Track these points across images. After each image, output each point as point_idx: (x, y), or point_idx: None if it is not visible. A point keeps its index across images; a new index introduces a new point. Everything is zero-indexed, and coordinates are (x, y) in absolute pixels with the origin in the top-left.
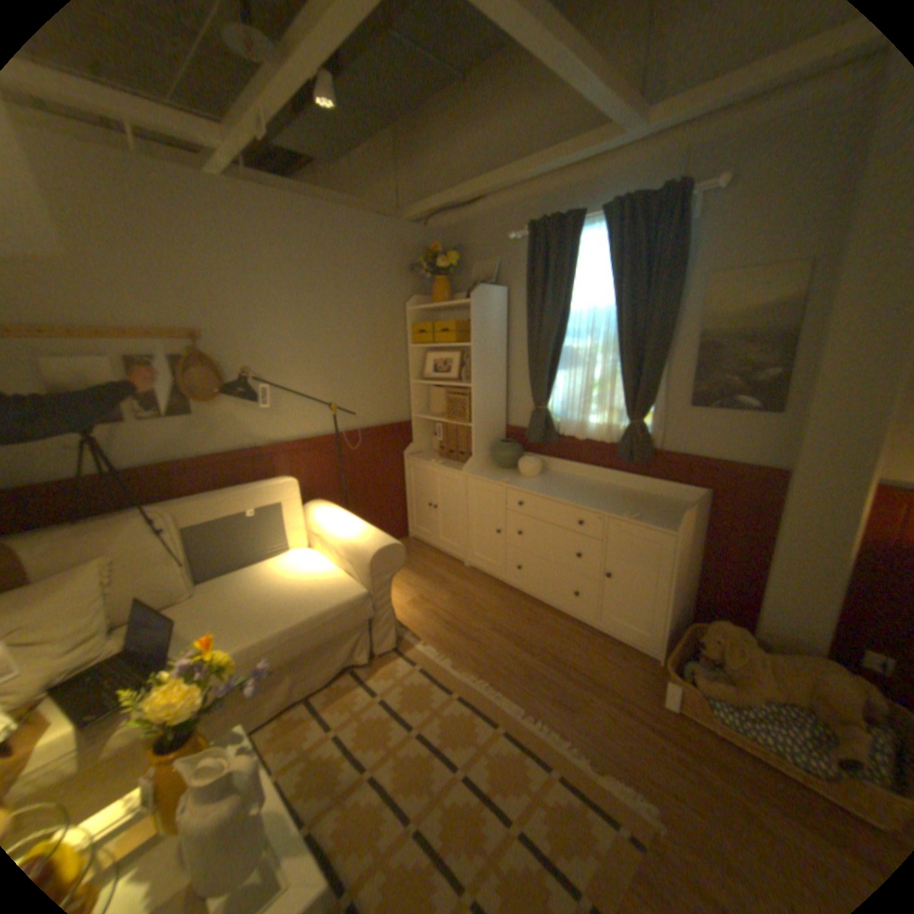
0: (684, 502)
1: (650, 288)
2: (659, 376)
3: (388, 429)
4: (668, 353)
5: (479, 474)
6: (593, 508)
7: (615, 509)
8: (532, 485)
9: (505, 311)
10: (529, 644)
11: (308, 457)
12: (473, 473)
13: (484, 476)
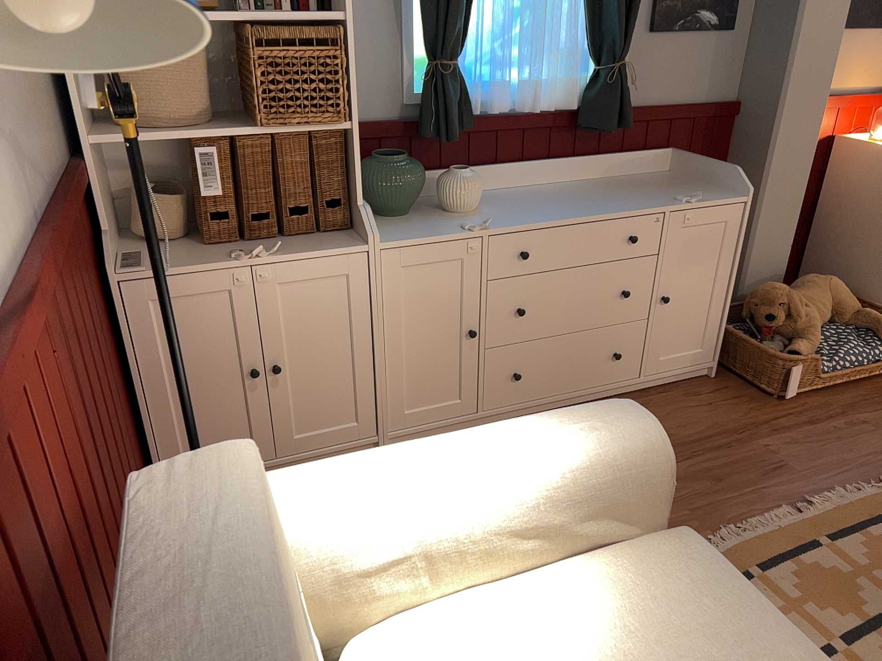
0: (650, 173)
1: None
2: None
3: (77, 195)
4: None
5: (400, 236)
6: (641, 209)
7: (655, 200)
8: (510, 216)
9: None
10: None
11: (31, 372)
12: (384, 238)
13: (416, 234)
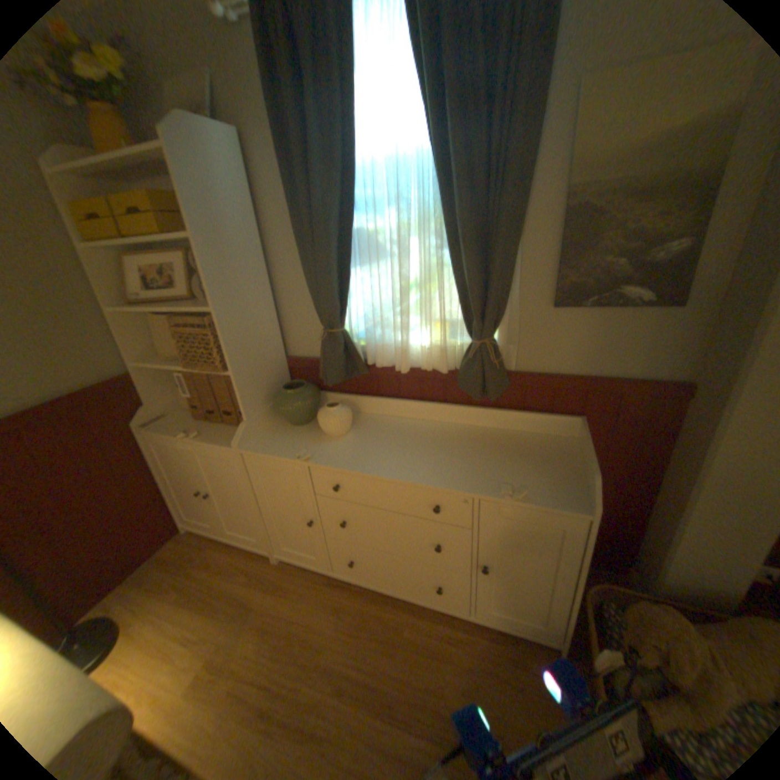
0: (550, 435)
1: (487, 108)
2: (514, 265)
3: (78, 398)
4: (524, 226)
5: (261, 447)
6: (451, 485)
7: (482, 478)
8: (347, 451)
9: (243, 172)
10: (395, 699)
11: None
12: (251, 445)
13: (270, 448)
